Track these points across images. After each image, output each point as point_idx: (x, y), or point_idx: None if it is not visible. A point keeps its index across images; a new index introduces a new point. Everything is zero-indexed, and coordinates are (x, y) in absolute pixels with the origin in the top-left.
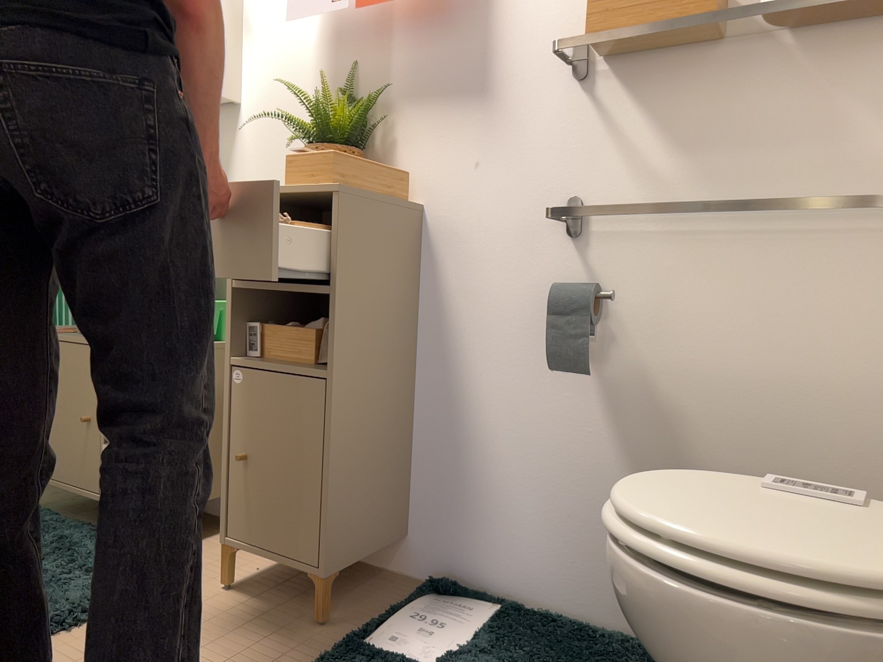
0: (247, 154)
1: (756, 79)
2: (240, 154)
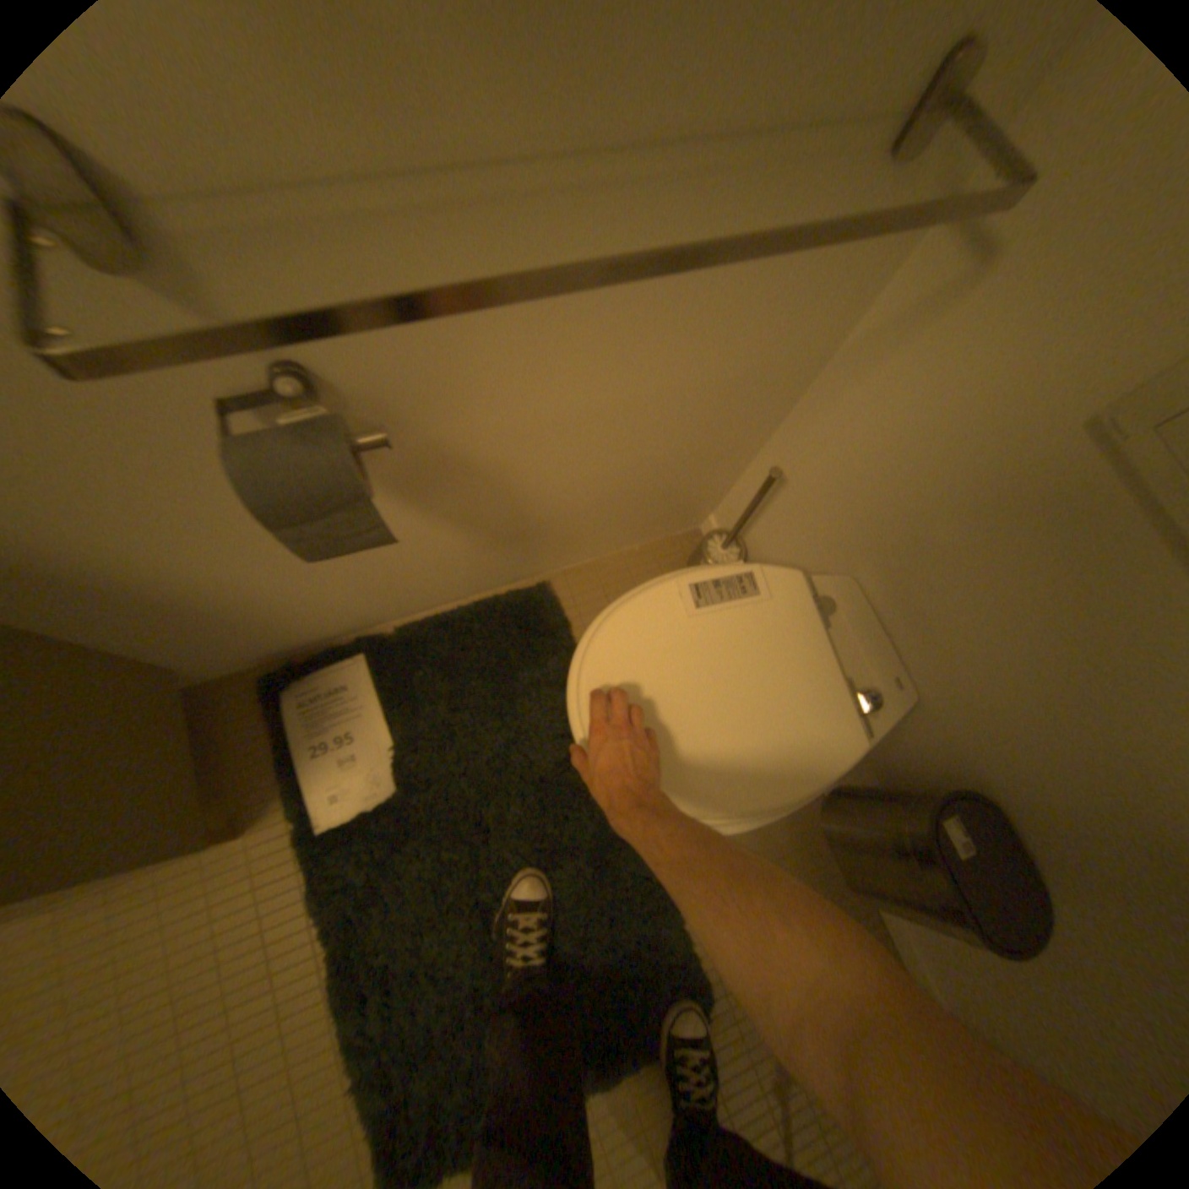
0: None
1: None
2: None
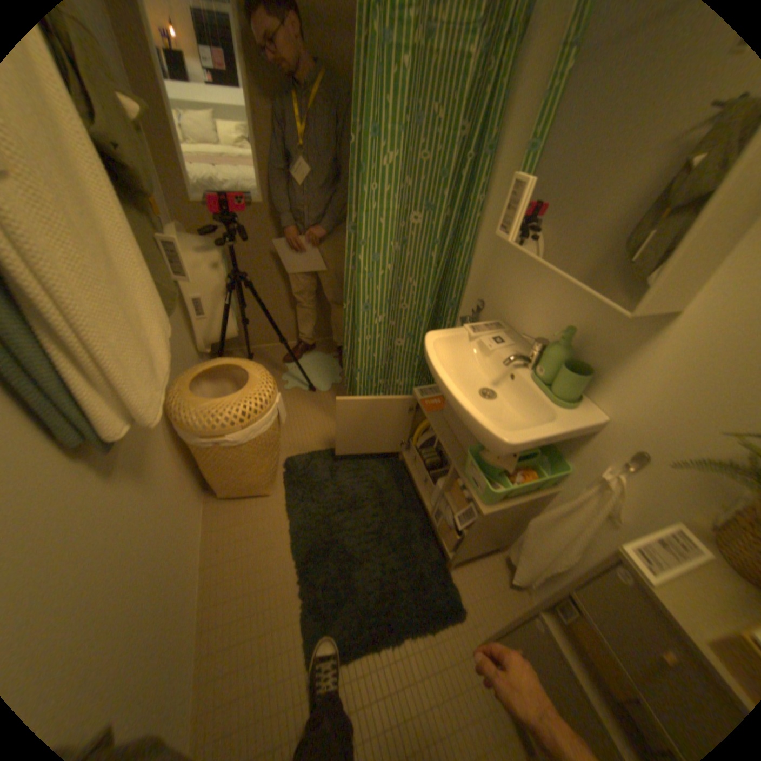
0: (655, 366)
1: None
2: (645, 360)
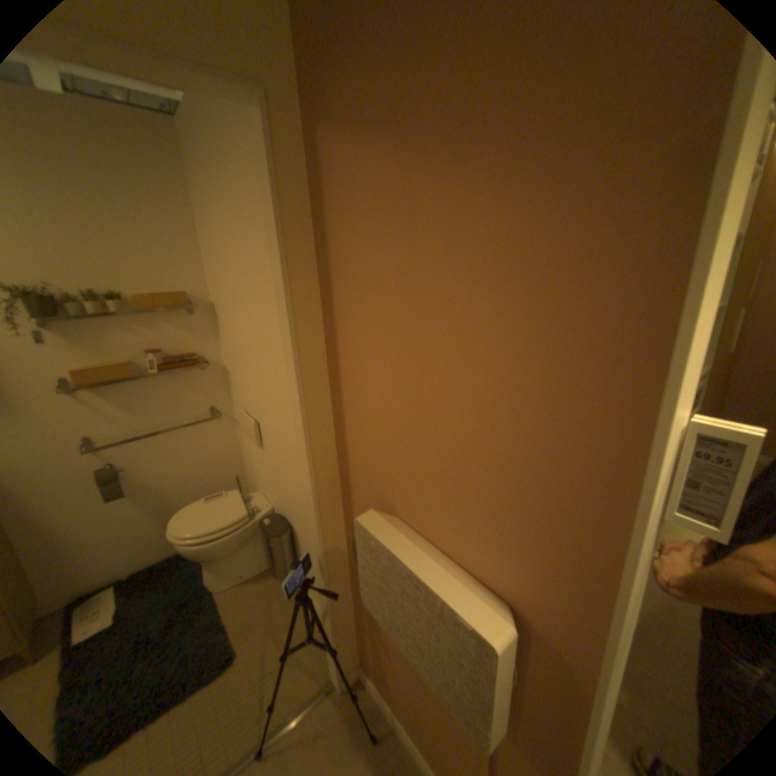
0: None
1: (151, 386)
2: None
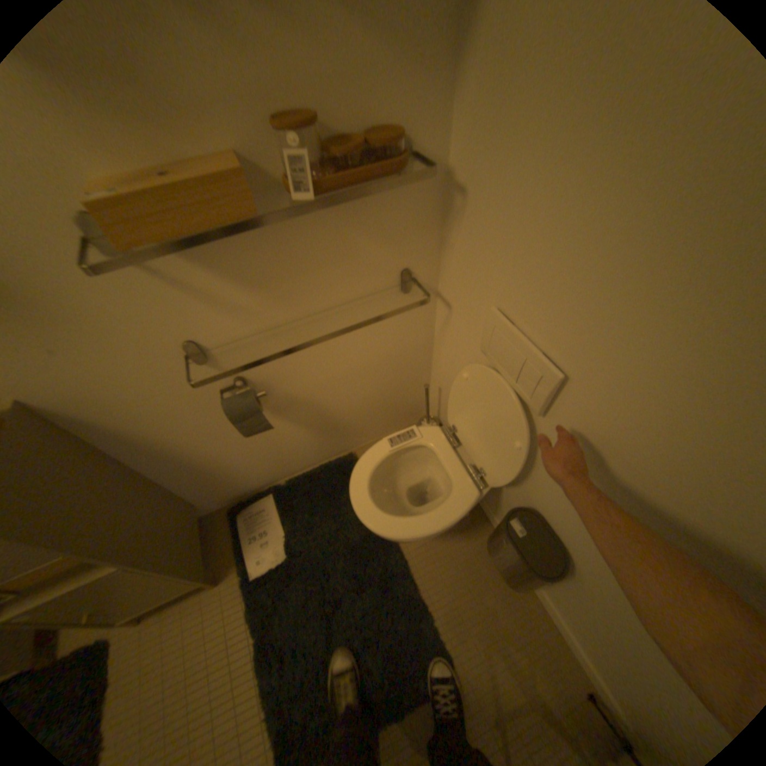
0: None
1: (289, 225)
2: None
